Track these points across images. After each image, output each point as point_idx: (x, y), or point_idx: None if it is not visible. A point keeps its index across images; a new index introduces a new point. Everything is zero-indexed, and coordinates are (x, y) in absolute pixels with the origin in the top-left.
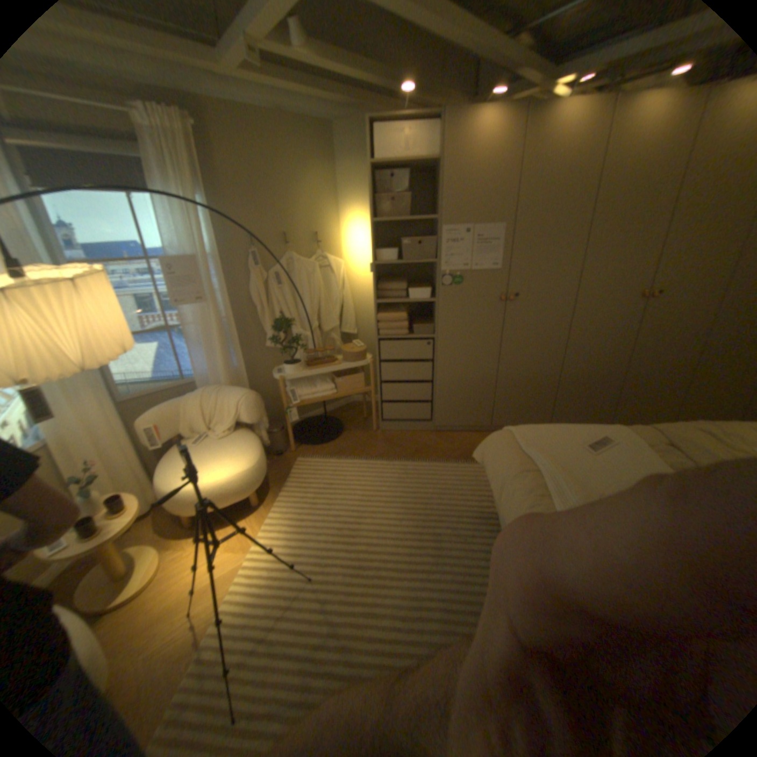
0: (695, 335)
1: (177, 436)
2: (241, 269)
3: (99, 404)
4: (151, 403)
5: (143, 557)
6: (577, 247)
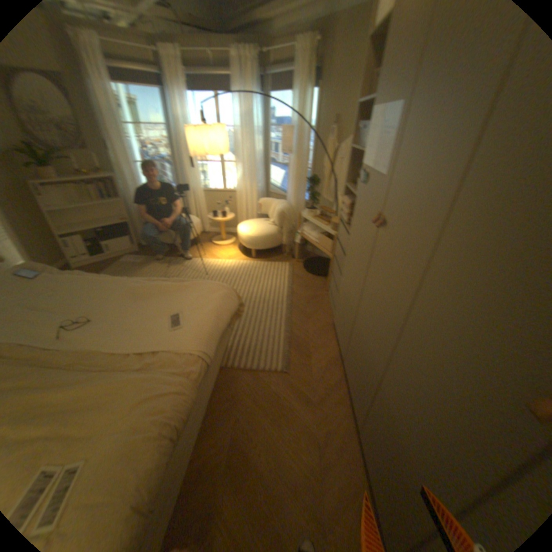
0: None
1: (266, 214)
2: (324, 139)
3: (252, 185)
4: (275, 198)
5: (228, 241)
6: (450, 160)
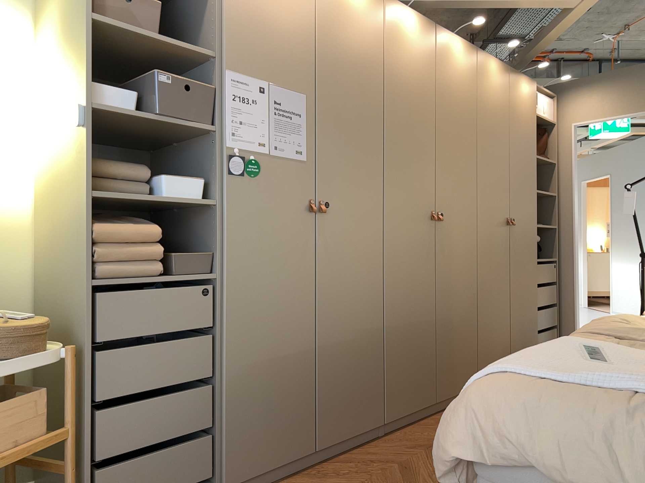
0: (468, 266)
1: None
2: None
3: None
4: None
5: None
6: (374, 147)
